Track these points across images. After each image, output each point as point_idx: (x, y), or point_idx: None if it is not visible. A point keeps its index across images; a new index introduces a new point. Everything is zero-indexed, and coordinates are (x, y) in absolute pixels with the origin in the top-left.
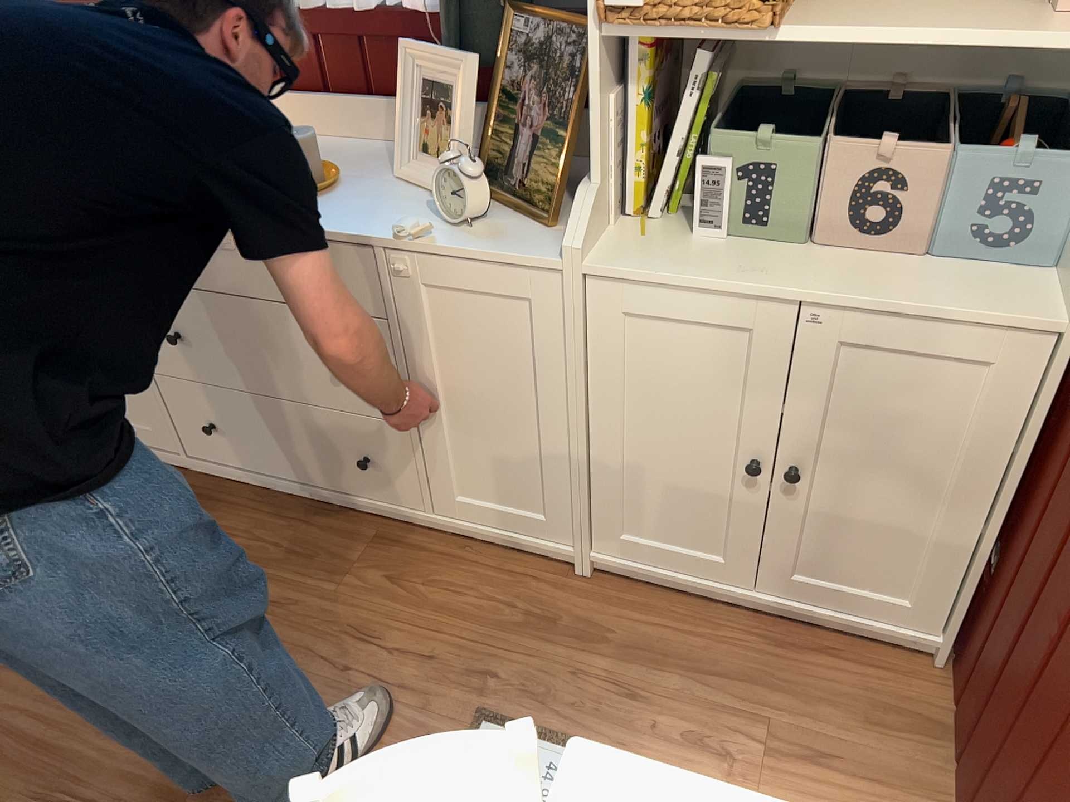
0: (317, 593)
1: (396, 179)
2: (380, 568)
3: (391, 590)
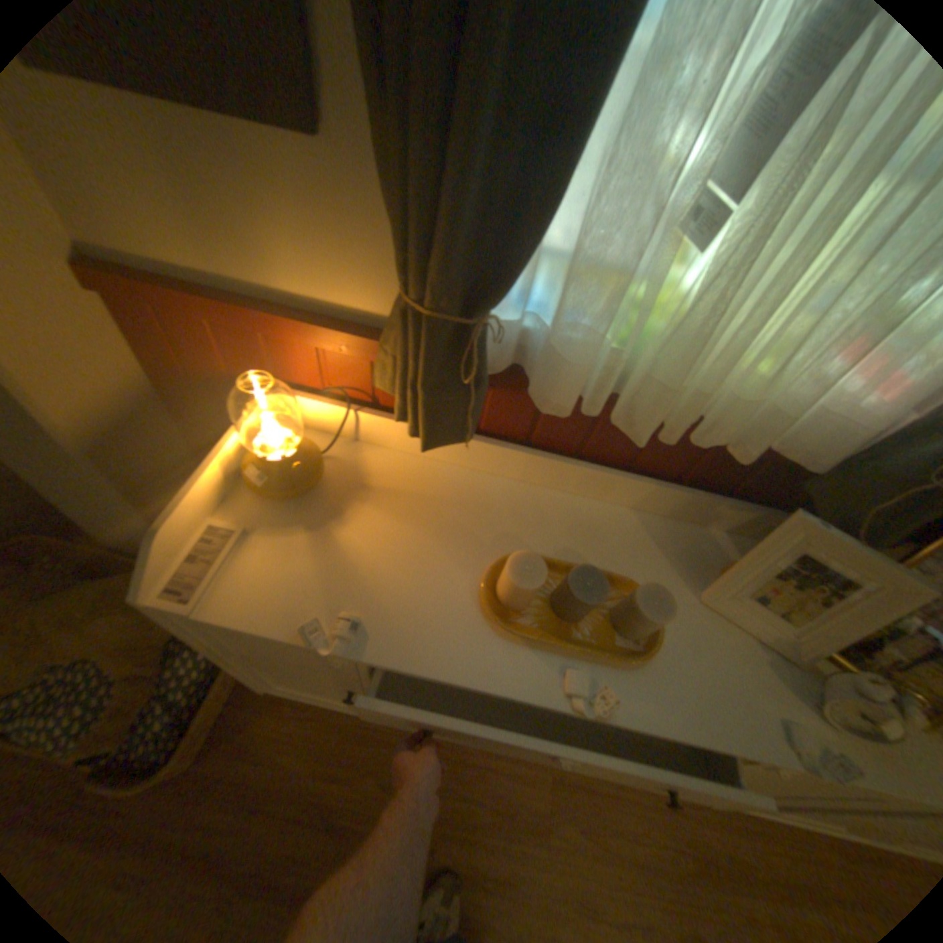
0: (535, 865)
1: (704, 607)
2: (572, 823)
3: (590, 850)
